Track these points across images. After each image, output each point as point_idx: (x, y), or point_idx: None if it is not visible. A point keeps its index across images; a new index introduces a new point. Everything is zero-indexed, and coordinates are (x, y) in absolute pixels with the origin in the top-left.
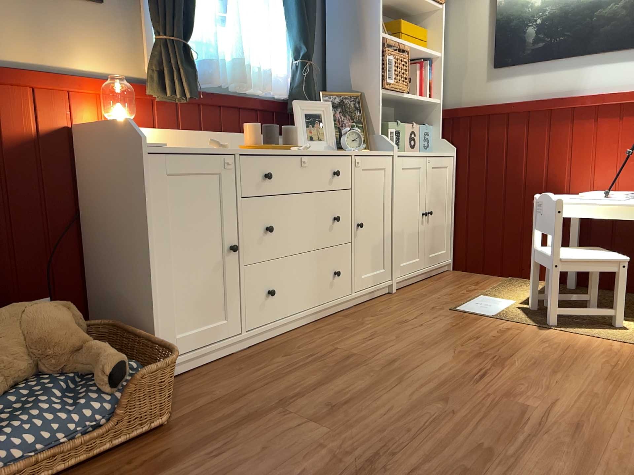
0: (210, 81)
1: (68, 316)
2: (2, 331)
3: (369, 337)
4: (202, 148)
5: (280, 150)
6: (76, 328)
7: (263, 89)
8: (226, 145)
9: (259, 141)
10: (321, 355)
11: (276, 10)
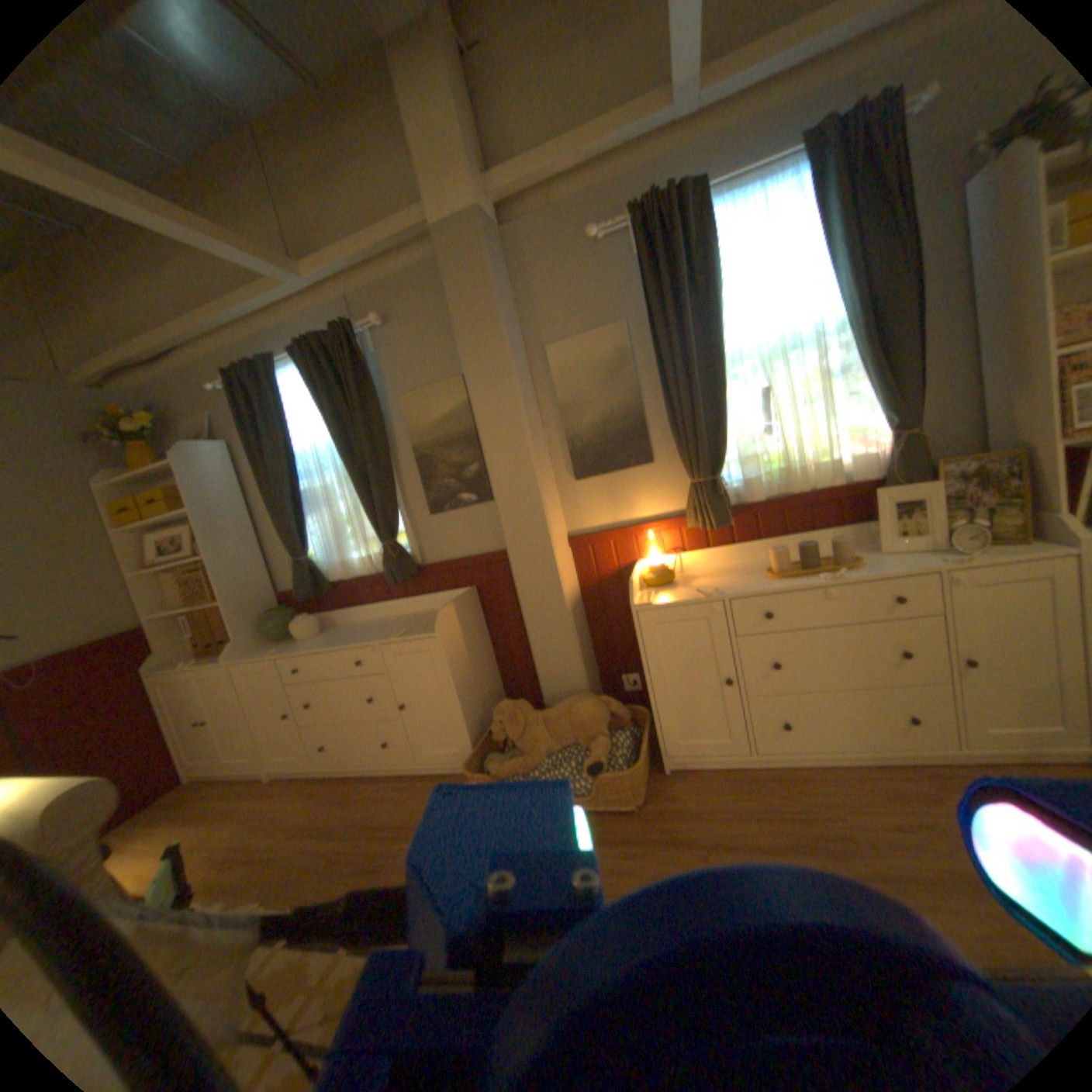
0: (751, 498)
1: (598, 711)
2: (563, 714)
3: (910, 826)
4: (696, 593)
5: (807, 577)
6: (604, 720)
7: (831, 482)
8: (717, 590)
9: (784, 566)
10: (818, 816)
11: (856, 376)
